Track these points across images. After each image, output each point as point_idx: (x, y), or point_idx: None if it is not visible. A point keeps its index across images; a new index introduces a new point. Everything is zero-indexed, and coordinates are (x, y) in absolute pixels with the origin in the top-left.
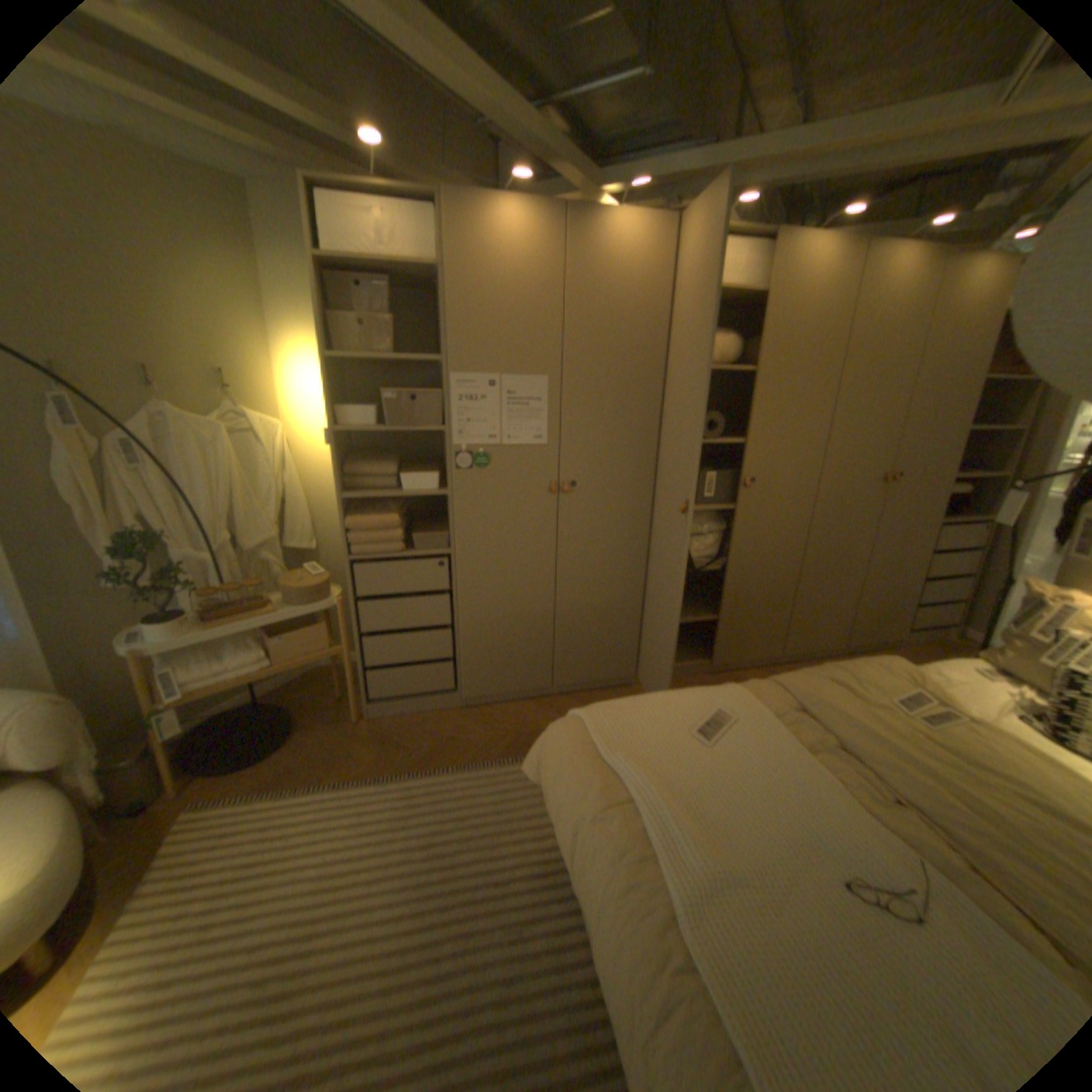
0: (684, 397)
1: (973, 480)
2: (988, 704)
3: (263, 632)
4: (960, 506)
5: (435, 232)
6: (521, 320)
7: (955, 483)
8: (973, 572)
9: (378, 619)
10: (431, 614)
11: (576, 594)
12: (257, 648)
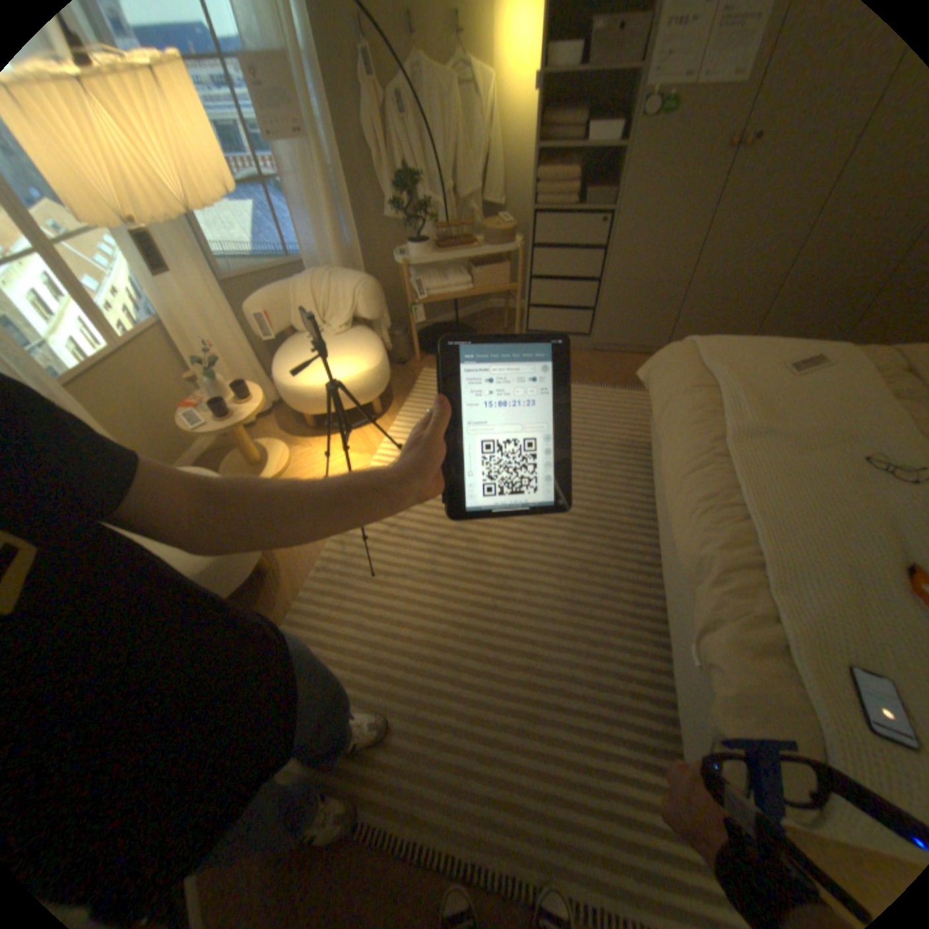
0: None
1: None
2: None
3: (468, 265)
4: None
5: None
6: None
7: None
8: None
9: (544, 266)
10: (584, 267)
11: (717, 264)
12: (464, 275)
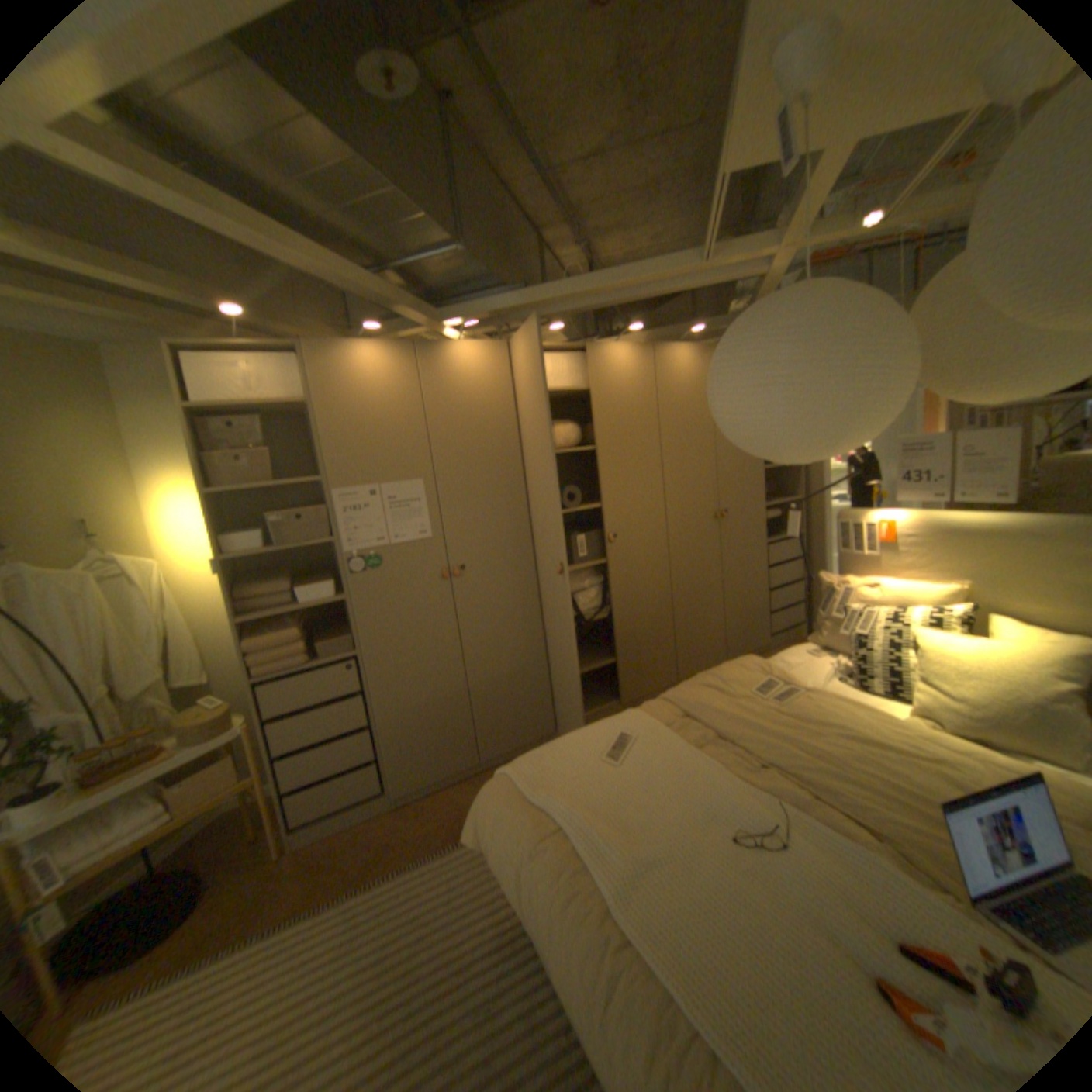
0: (543, 478)
1: (781, 506)
2: (817, 675)
3: (158, 784)
4: (776, 527)
5: (301, 376)
6: (391, 437)
7: (767, 511)
8: (800, 576)
9: (289, 739)
10: (345, 720)
11: (486, 667)
12: (153, 804)
